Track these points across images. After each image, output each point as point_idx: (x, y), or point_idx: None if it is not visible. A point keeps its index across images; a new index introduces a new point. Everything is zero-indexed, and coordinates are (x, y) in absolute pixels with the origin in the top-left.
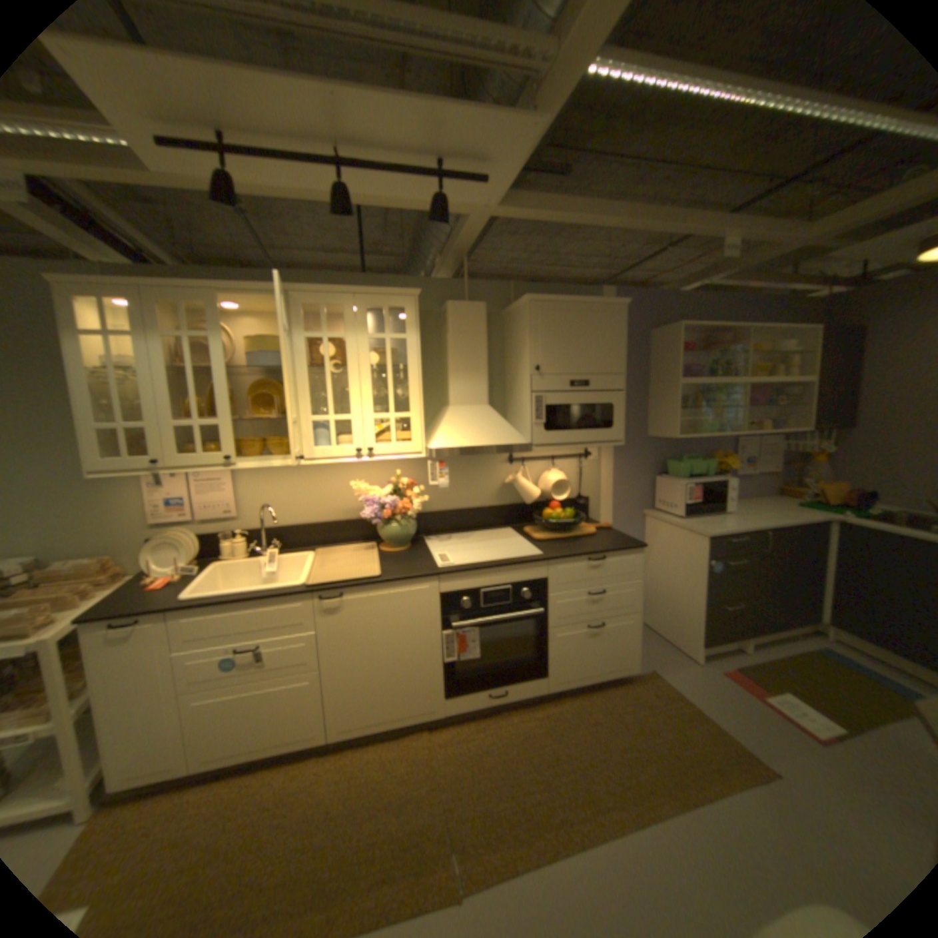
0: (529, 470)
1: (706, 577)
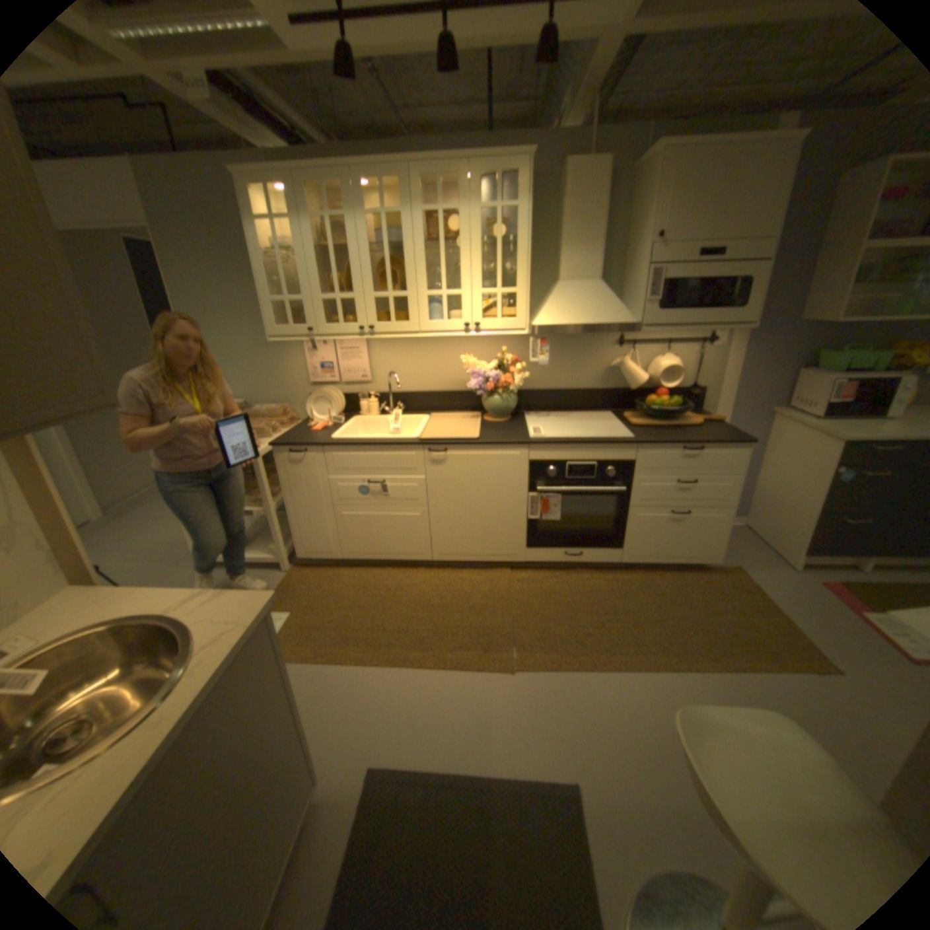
0: (639, 353)
1: (828, 484)
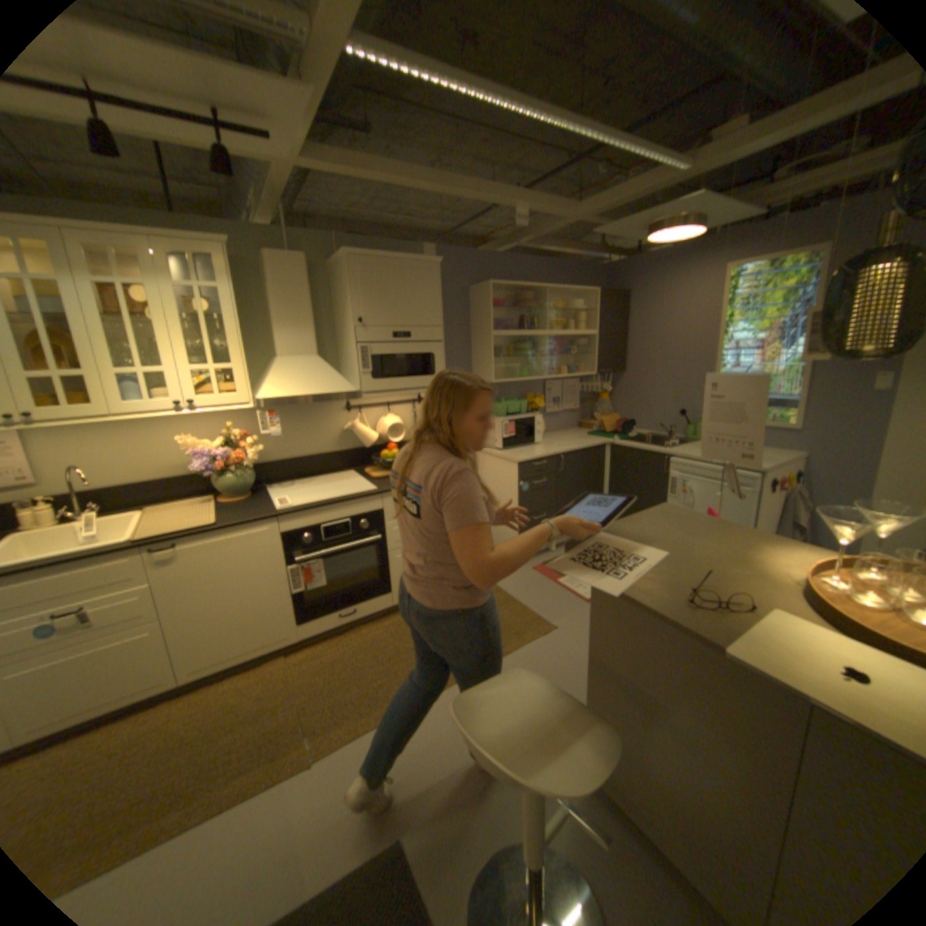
0: (366, 416)
1: (516, 495)
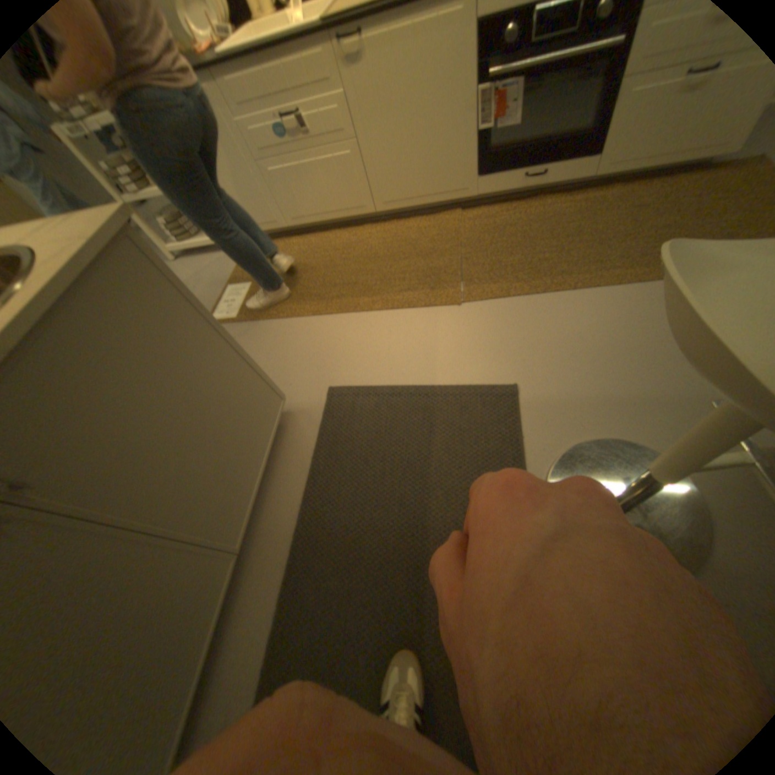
0: None
1: None
